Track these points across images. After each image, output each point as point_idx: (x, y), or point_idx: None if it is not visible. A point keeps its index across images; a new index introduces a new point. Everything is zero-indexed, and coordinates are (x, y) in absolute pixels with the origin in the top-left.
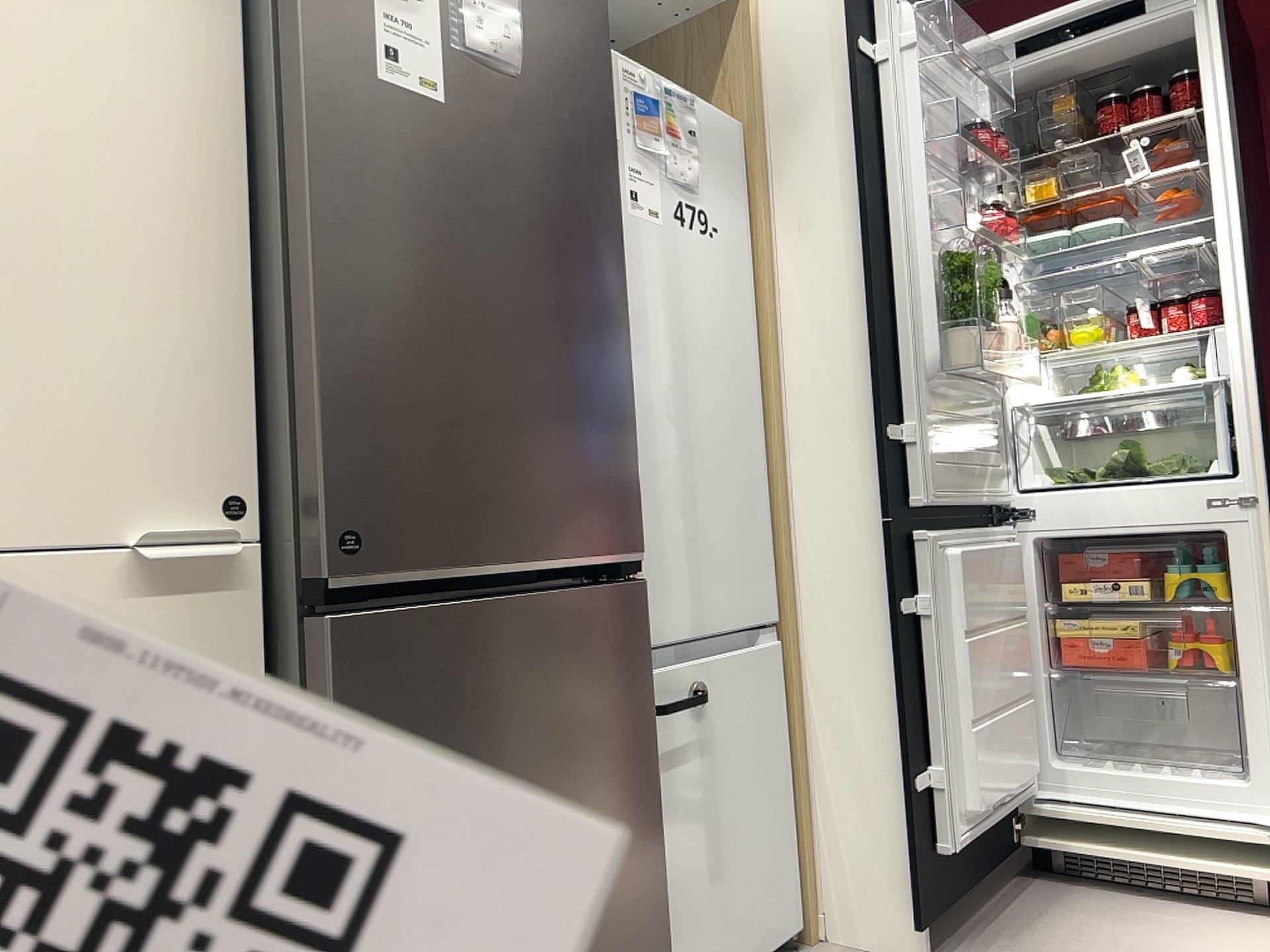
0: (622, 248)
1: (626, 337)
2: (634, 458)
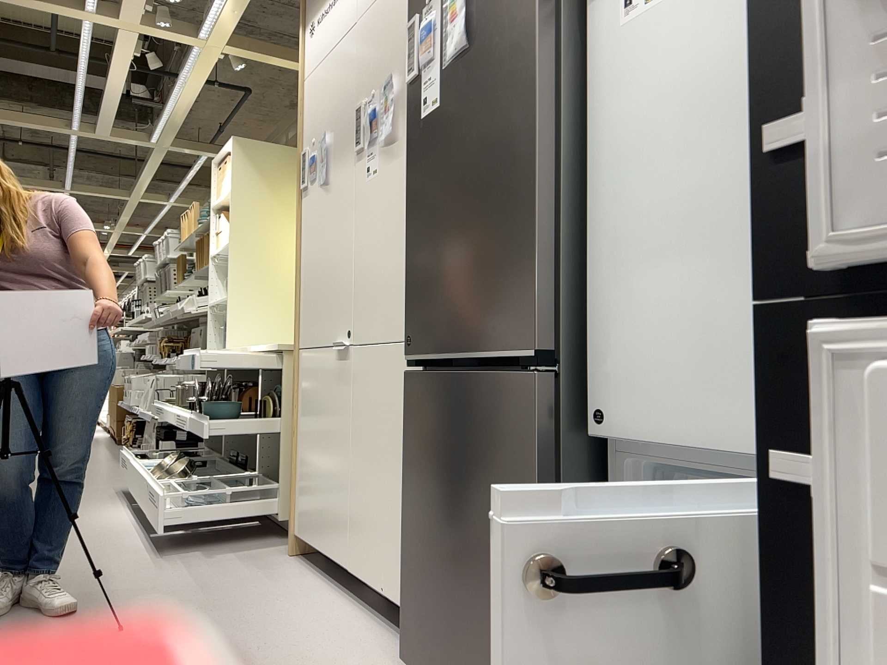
0: (536, 102)
1: (535, 175)
2: (535, 275)
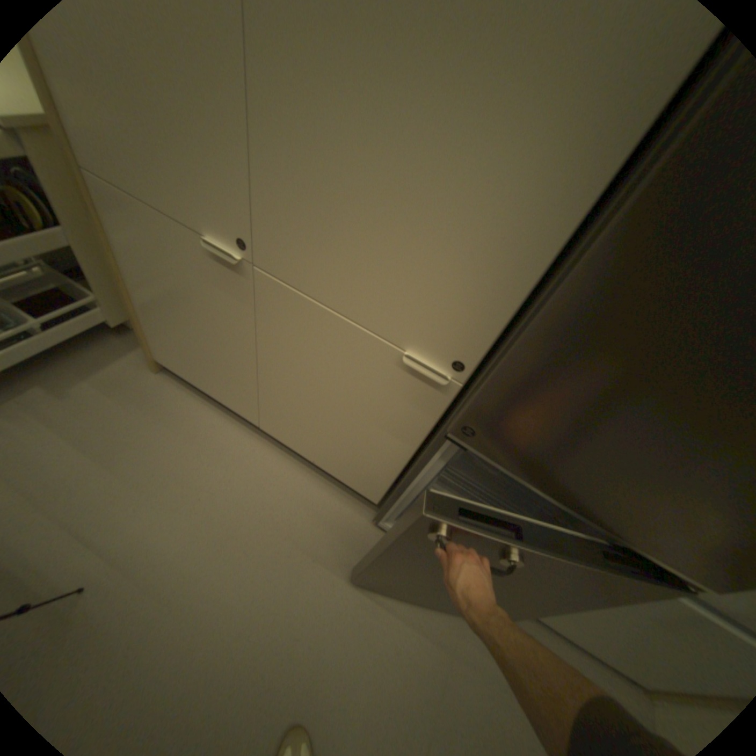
0: None
1: None
2: None
